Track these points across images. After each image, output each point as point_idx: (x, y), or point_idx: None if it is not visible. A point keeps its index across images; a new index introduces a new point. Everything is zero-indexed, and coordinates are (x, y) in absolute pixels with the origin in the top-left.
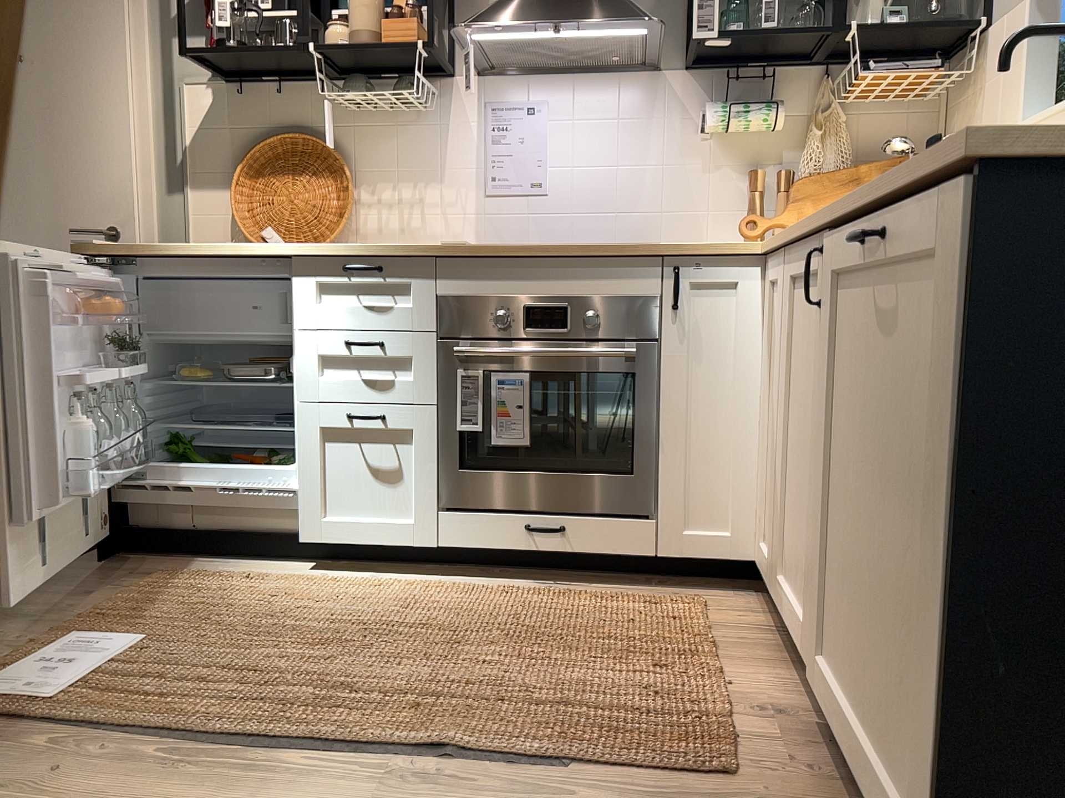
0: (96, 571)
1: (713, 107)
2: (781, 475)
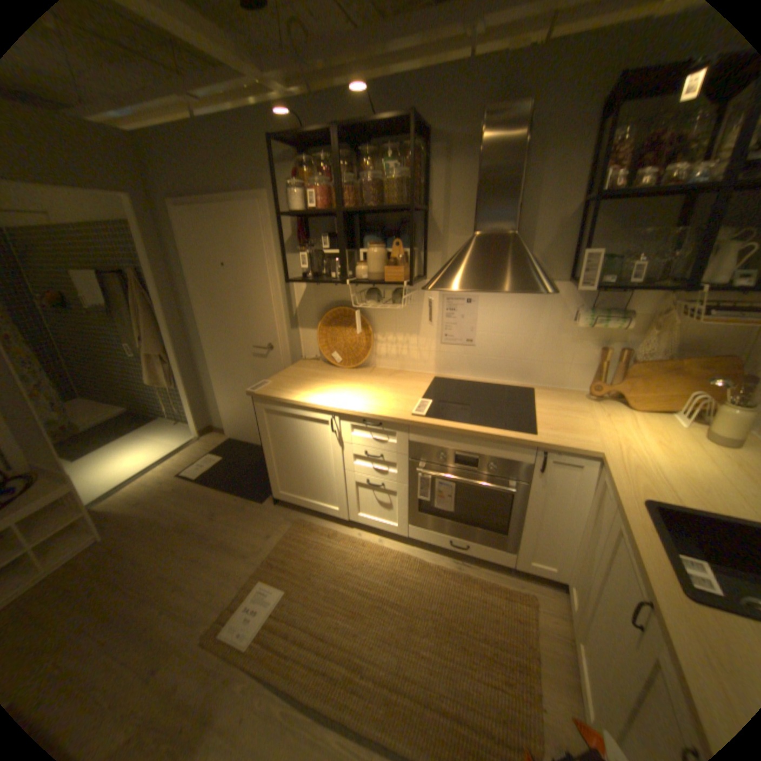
0: (272, 512)
1: (586, 312)
2: (590, 598)
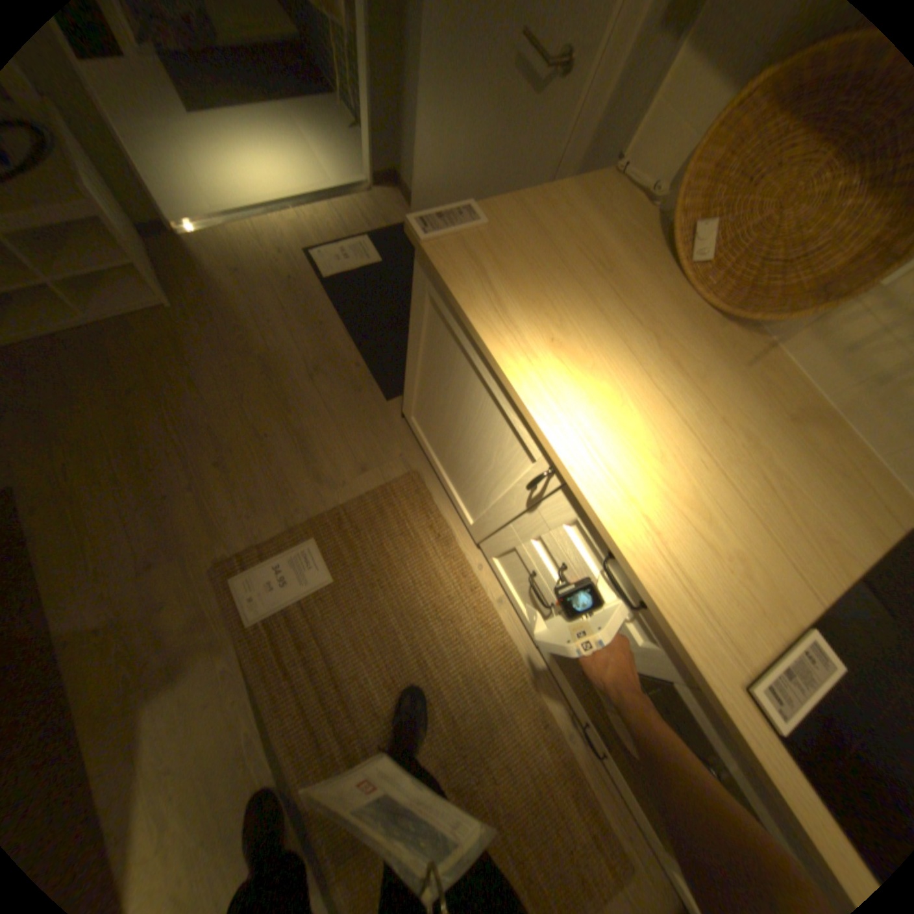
0: (391, 432)
1: None
2: None
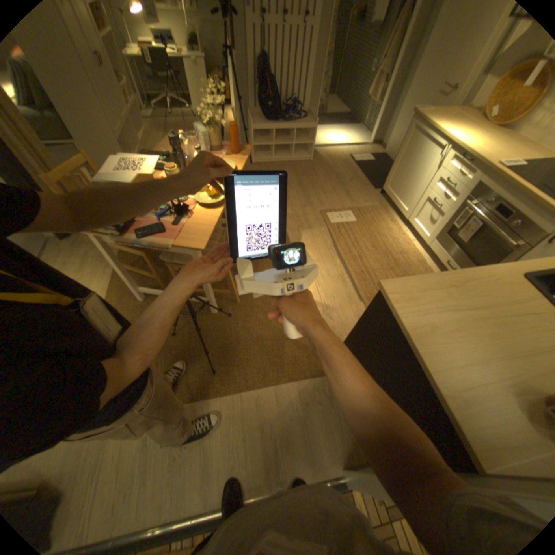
0: (375, 196)
1: None
2: None
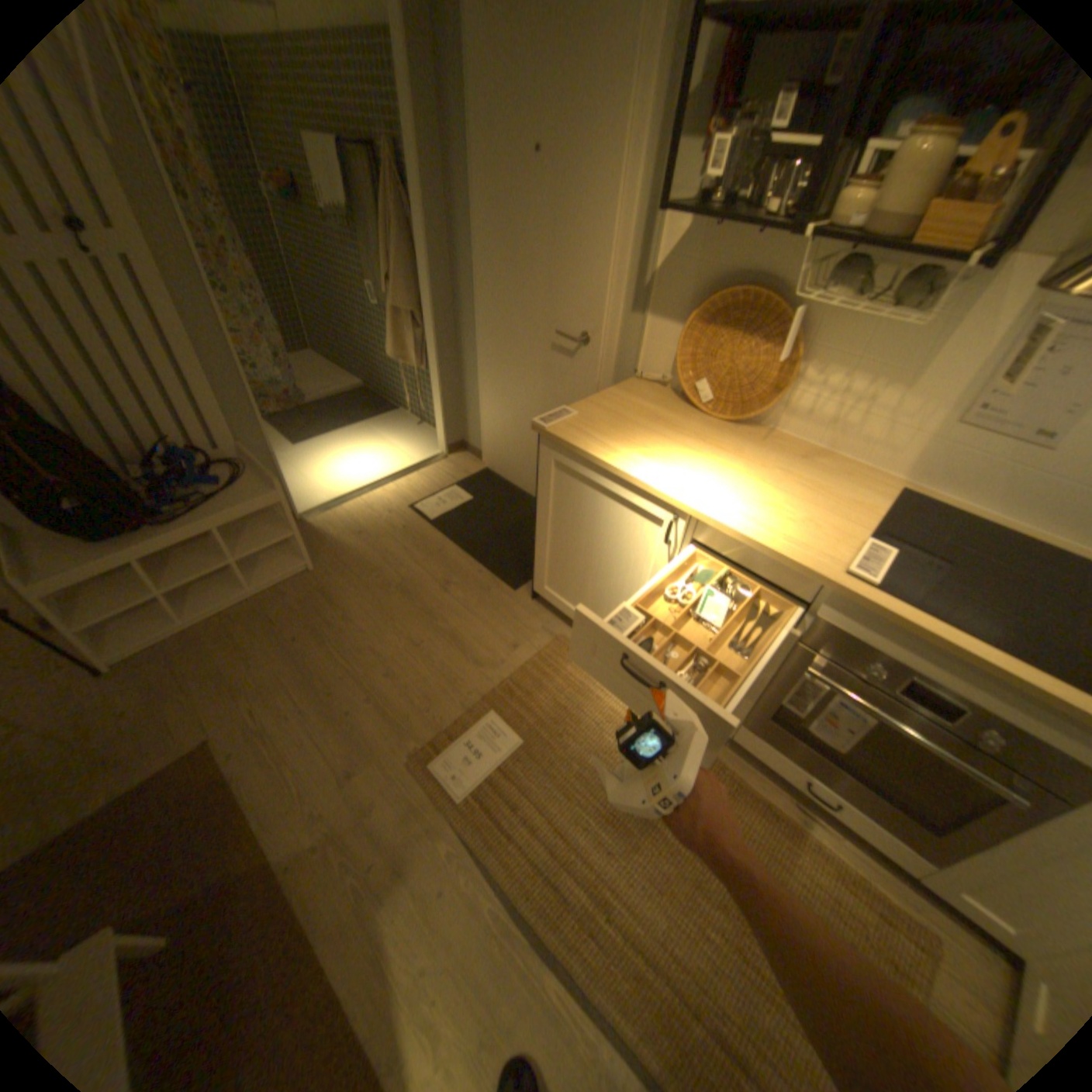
0: (528, 611)
1: None
2: None
